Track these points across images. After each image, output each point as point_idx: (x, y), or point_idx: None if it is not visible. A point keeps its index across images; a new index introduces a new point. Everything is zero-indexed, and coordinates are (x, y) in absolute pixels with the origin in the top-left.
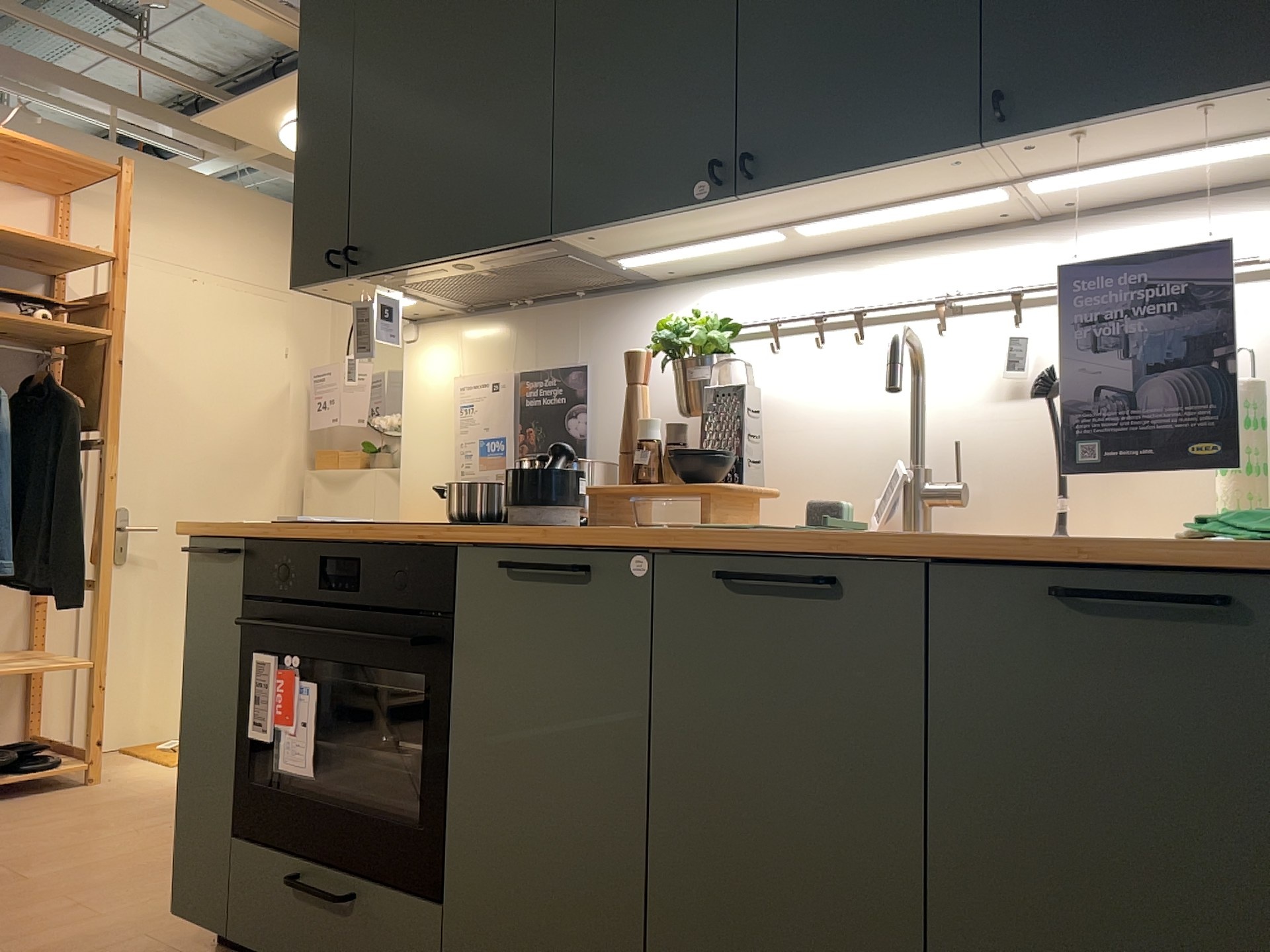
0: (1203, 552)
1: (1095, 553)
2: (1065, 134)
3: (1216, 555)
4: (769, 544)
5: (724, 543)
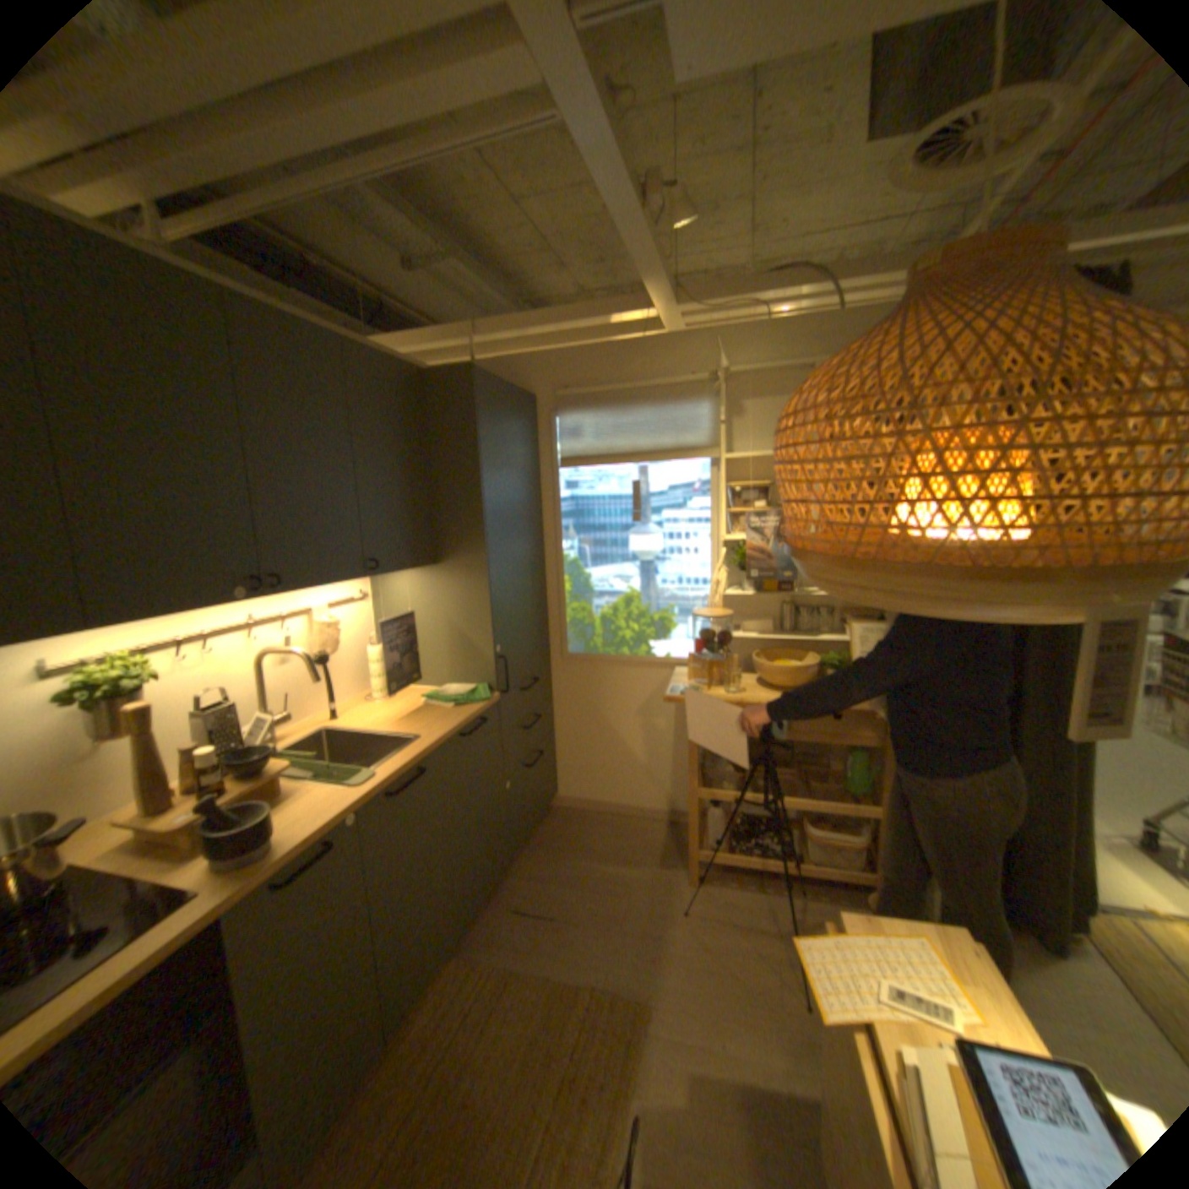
0: (481, 711)
1: (467, 722)
2: (380, 574)
3: (476, 710)
4: (394, 772)
5: (388, 782)
